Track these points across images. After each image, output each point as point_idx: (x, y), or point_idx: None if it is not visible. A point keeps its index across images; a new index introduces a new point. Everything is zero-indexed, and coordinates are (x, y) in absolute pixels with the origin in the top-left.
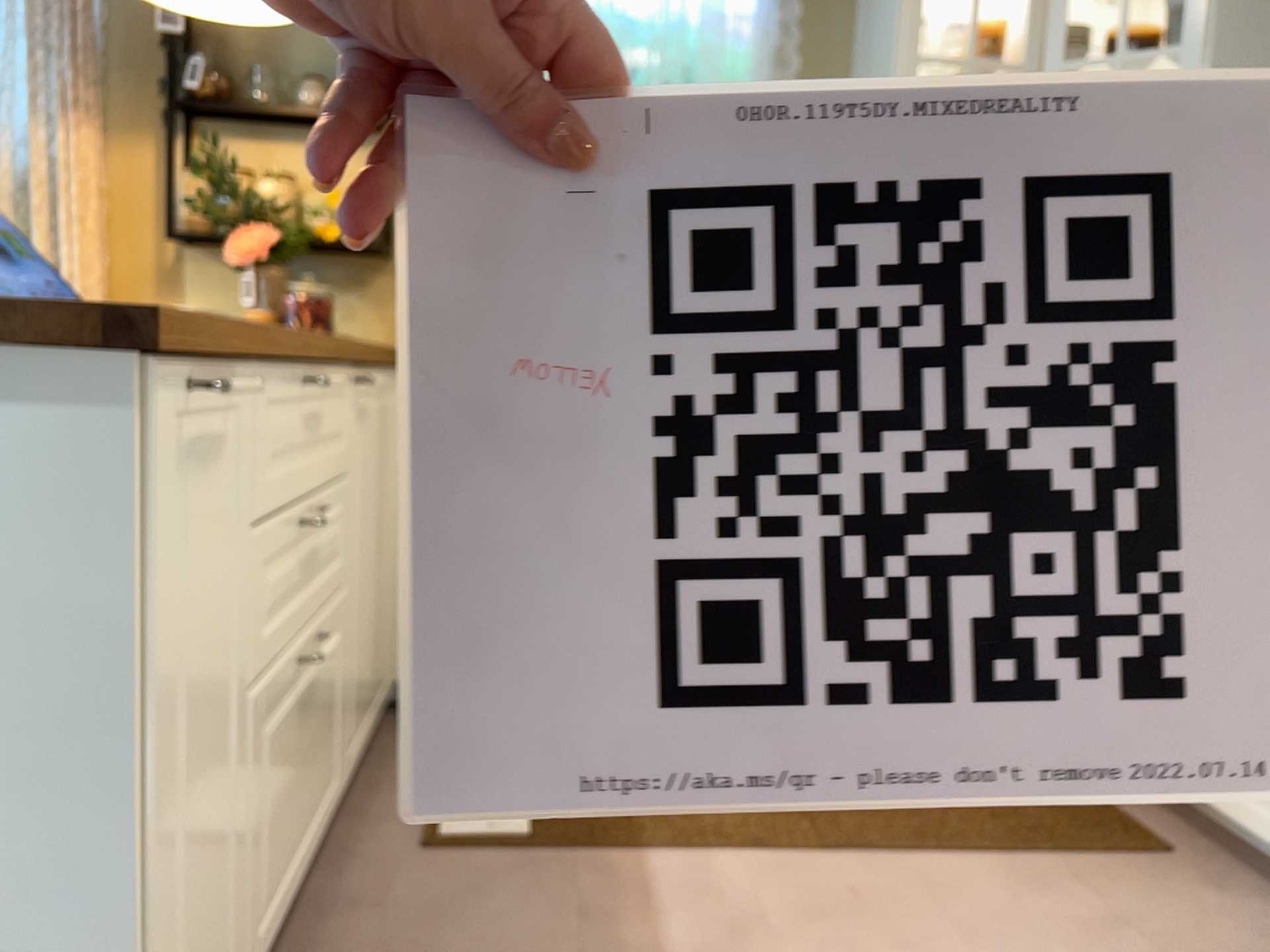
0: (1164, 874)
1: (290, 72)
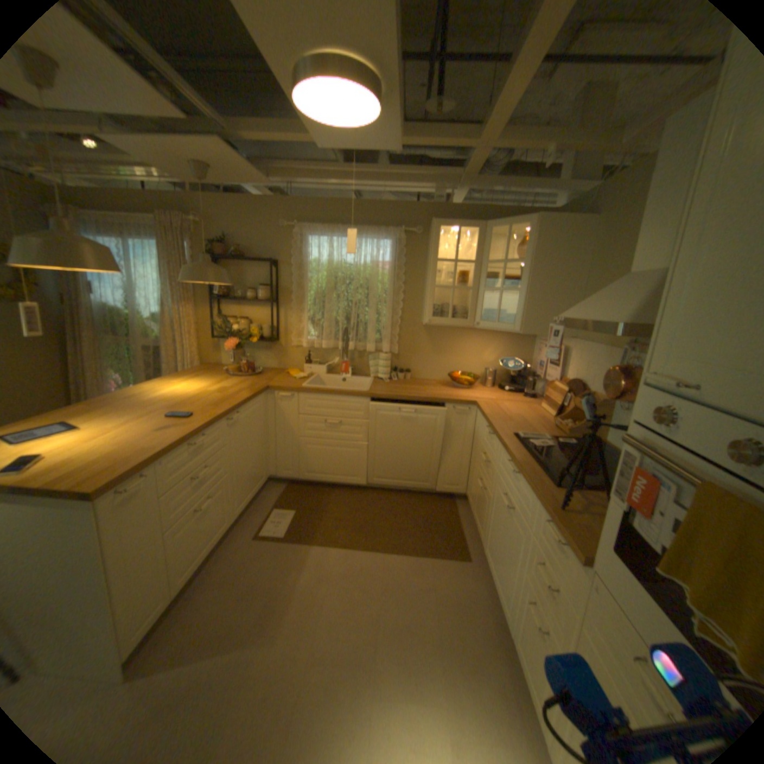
0: (462, 570)
1: (245, 285)
